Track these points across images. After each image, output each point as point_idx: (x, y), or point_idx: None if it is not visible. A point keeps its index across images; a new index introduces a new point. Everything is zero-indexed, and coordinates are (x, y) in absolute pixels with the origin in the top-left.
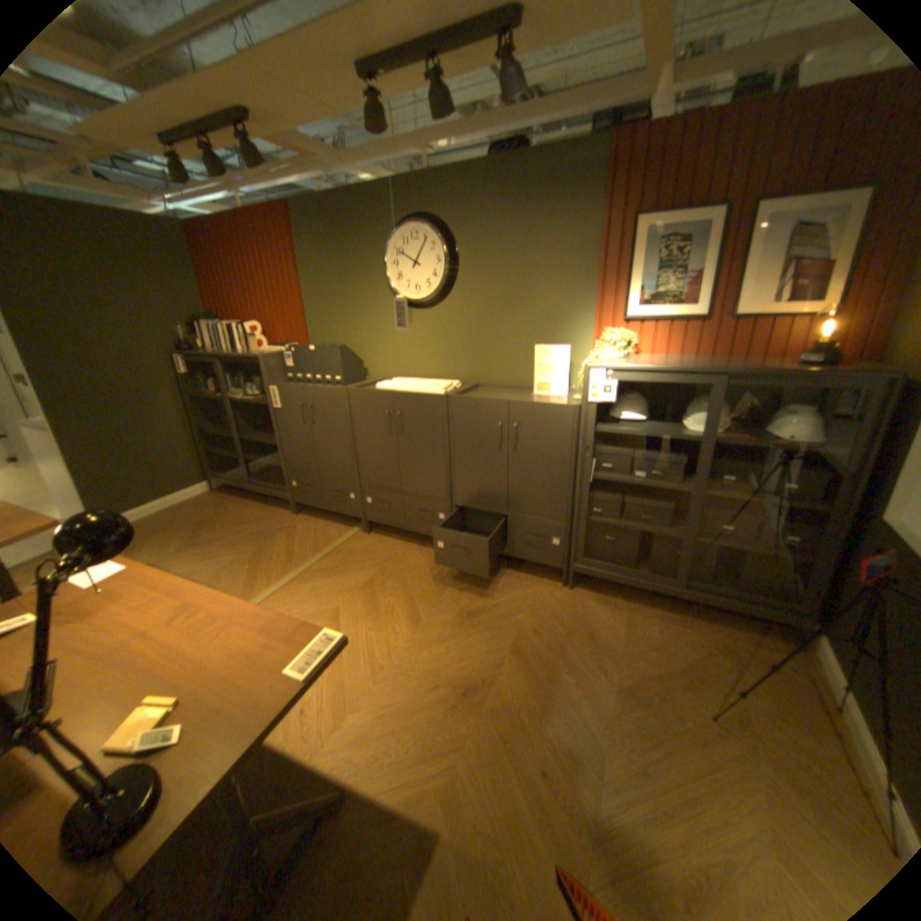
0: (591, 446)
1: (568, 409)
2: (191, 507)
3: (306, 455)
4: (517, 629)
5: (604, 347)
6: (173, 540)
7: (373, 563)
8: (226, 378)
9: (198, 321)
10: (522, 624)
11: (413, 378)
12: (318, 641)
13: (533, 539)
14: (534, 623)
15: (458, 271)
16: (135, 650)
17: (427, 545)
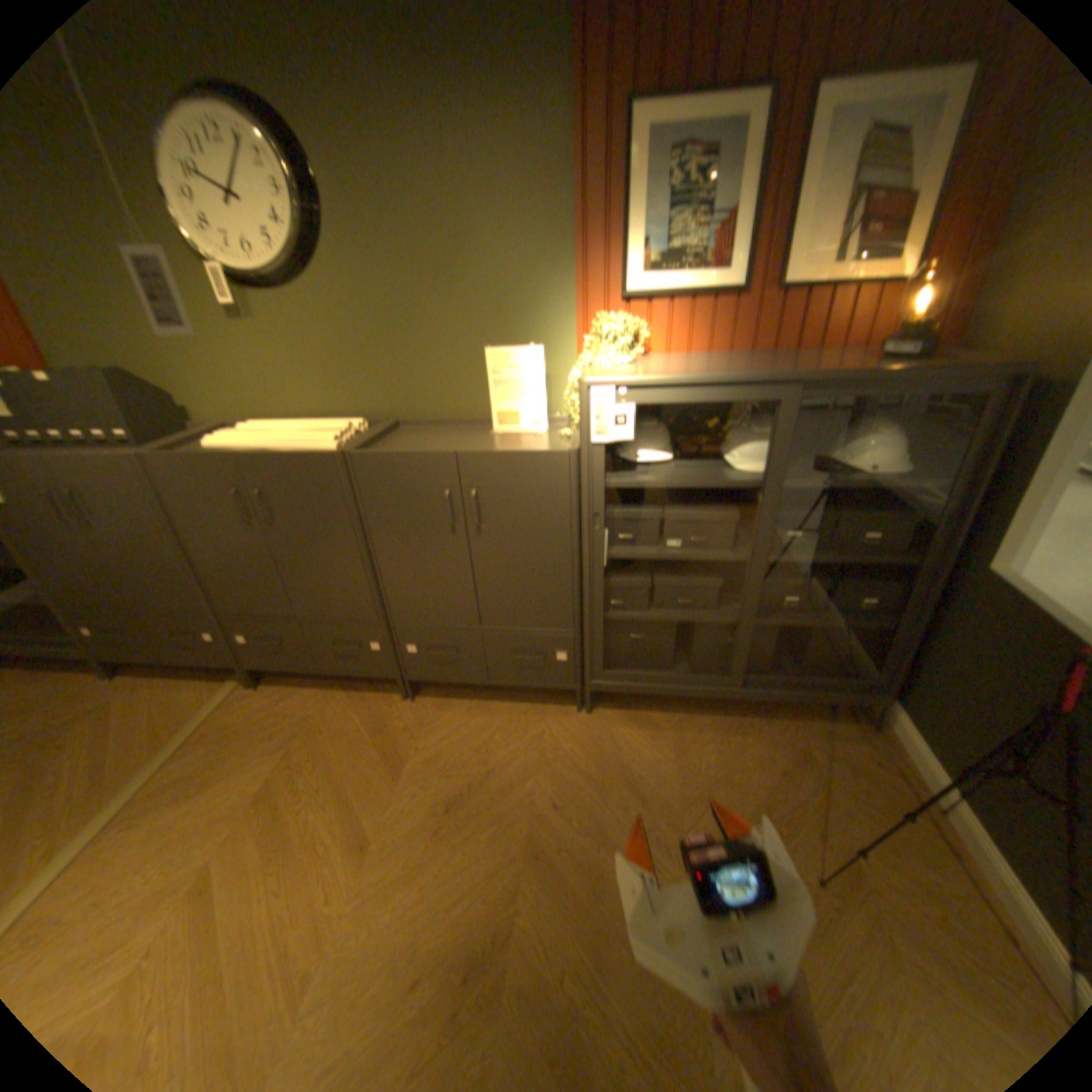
0: (601, 512)
1: (558, 457)
2: None
3: (90, 581)
4: (527, 809)
5: (599, 344)
6: None
7: (267, 745)
8: None
9: None
10: (532, 797)
11: (278, 417)
12: None
13: (527, 657)
14: (550, 789)
15: (320, 210)
16: None
17: (360, 686)
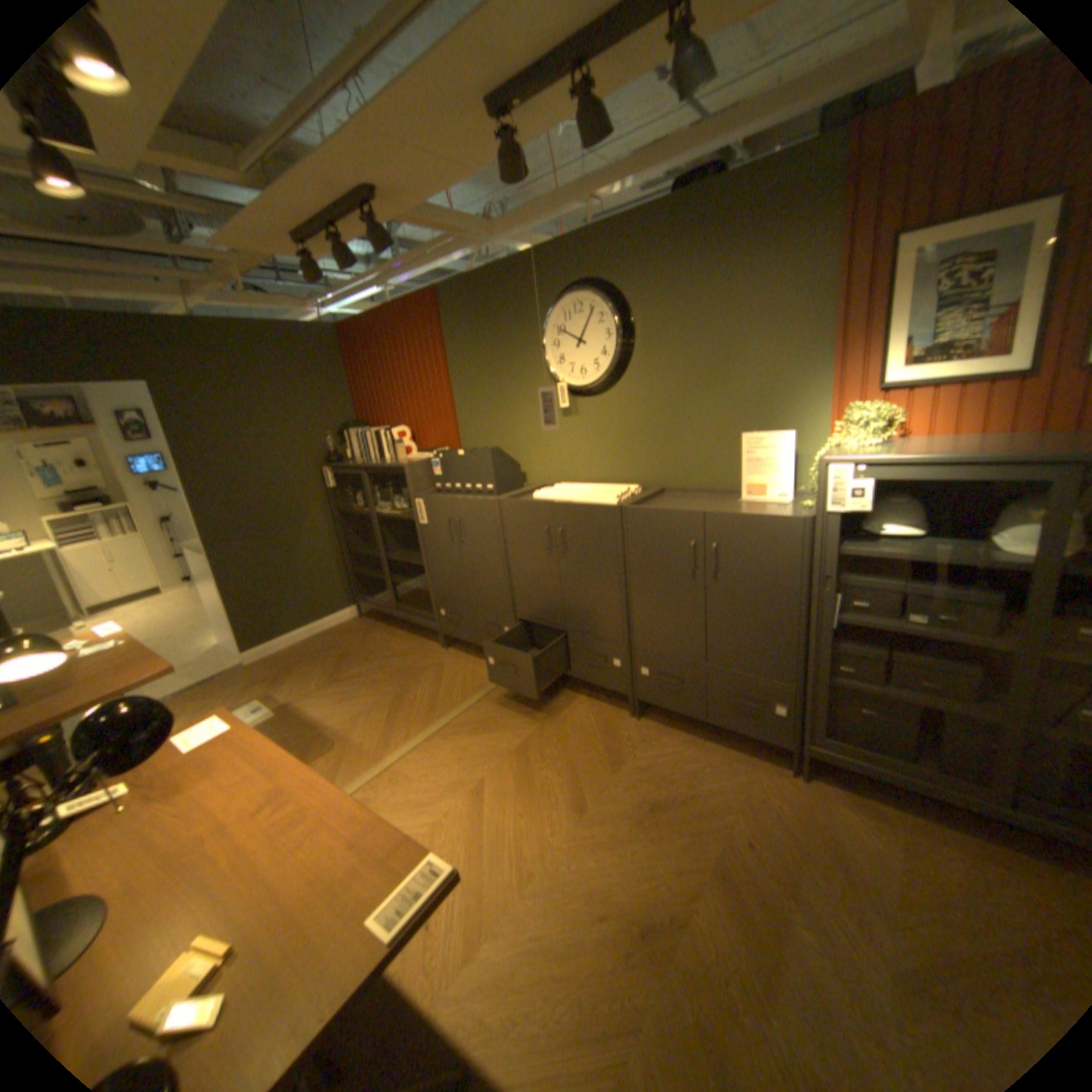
0: (834, 576)
1: (794, 523)
2: (338, 635)
3: (454, 579)
4: (724, 840)
5: (849, 430)
6: (315, 675)
7: (530, 719)
8: (375, 491)
9: (348, 430)
10: (731, 832)
11: (580, 483)
12: (419, 873)
13: (746, 705)
14: (750, 832)
15: (634, 345)
16: (208, 853)
17: (599, 698)
